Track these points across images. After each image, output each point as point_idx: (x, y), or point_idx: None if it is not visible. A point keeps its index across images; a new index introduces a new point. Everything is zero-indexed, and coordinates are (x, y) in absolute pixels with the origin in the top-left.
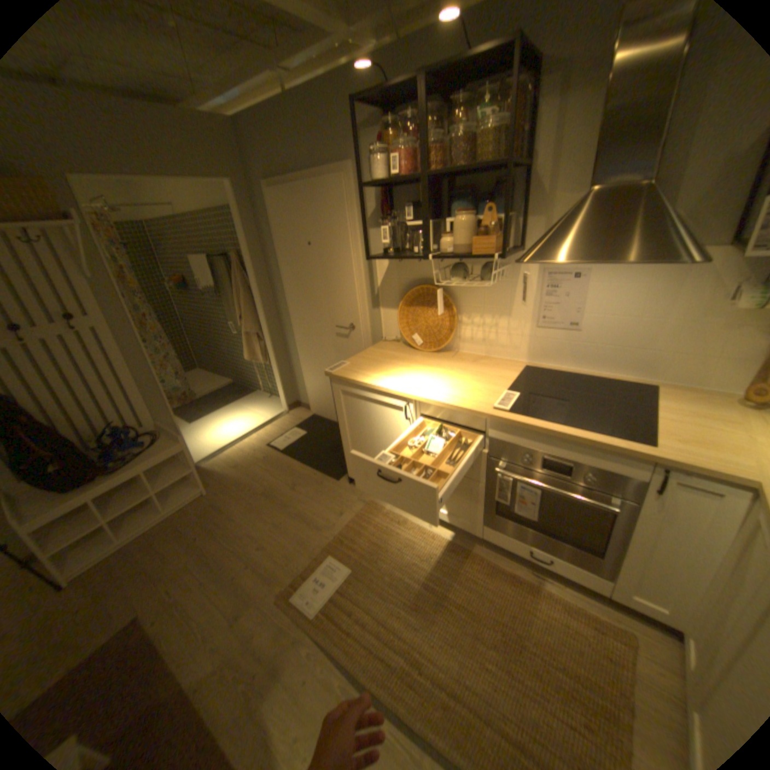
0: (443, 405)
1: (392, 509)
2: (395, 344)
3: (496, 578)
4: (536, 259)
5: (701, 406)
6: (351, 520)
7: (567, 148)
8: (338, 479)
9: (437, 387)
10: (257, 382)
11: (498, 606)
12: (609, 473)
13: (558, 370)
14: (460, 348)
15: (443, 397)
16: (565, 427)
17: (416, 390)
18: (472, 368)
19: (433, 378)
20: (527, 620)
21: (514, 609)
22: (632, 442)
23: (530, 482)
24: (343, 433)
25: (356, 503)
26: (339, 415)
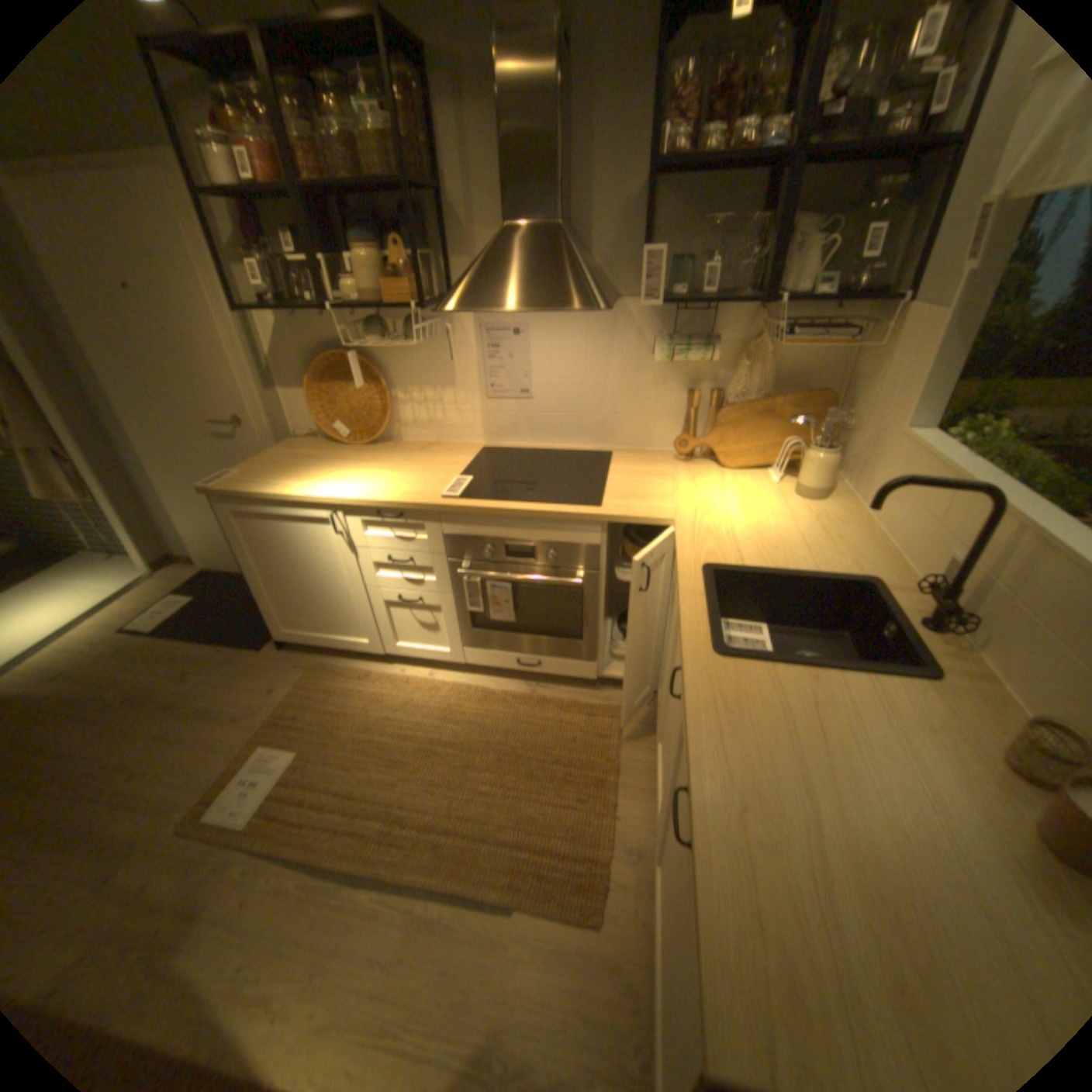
0: (381, 504)
1: (348, 665)
2: (311, 439)
3: (485, 700)
4: (454, 308)
5: (644, 465)
6: (288, 694)
7: (475, 174)
8: (259, 648)
9: (373, 484)
10: (77, 538)
11: (489, 727)
12: (569, 545)
13: (519, 449)
14: (403, 435)
15: (380, 495)
16: (518, 504)
17: (344, 491)
18: (419, 457)
19: (367, 475)
20: (520, 729)
21: (506, 724)
22: (579, 507)
23: (496, 576)
24: (251, 578)
25: (294, 672)
26: (239, 551)
